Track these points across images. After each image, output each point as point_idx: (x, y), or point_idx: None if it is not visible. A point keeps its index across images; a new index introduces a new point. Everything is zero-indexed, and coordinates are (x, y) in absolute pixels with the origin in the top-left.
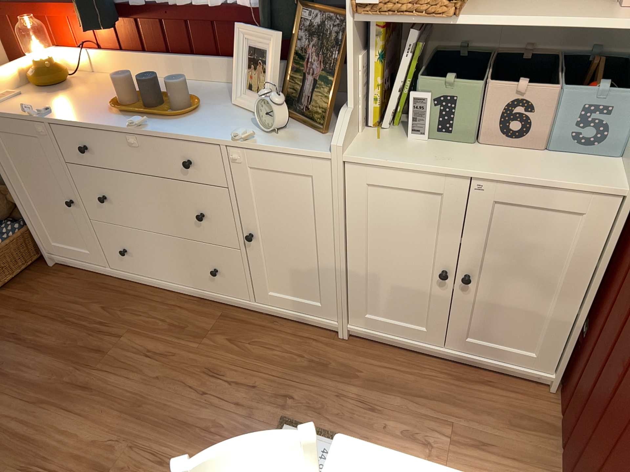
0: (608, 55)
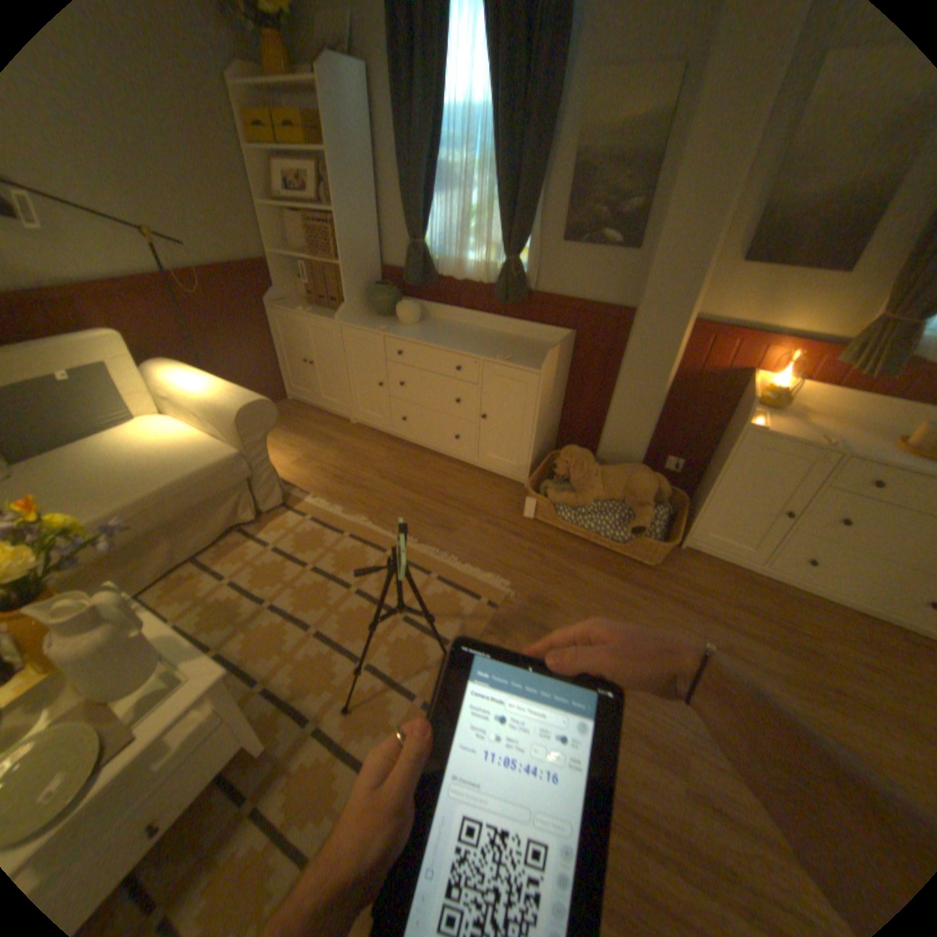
0: None
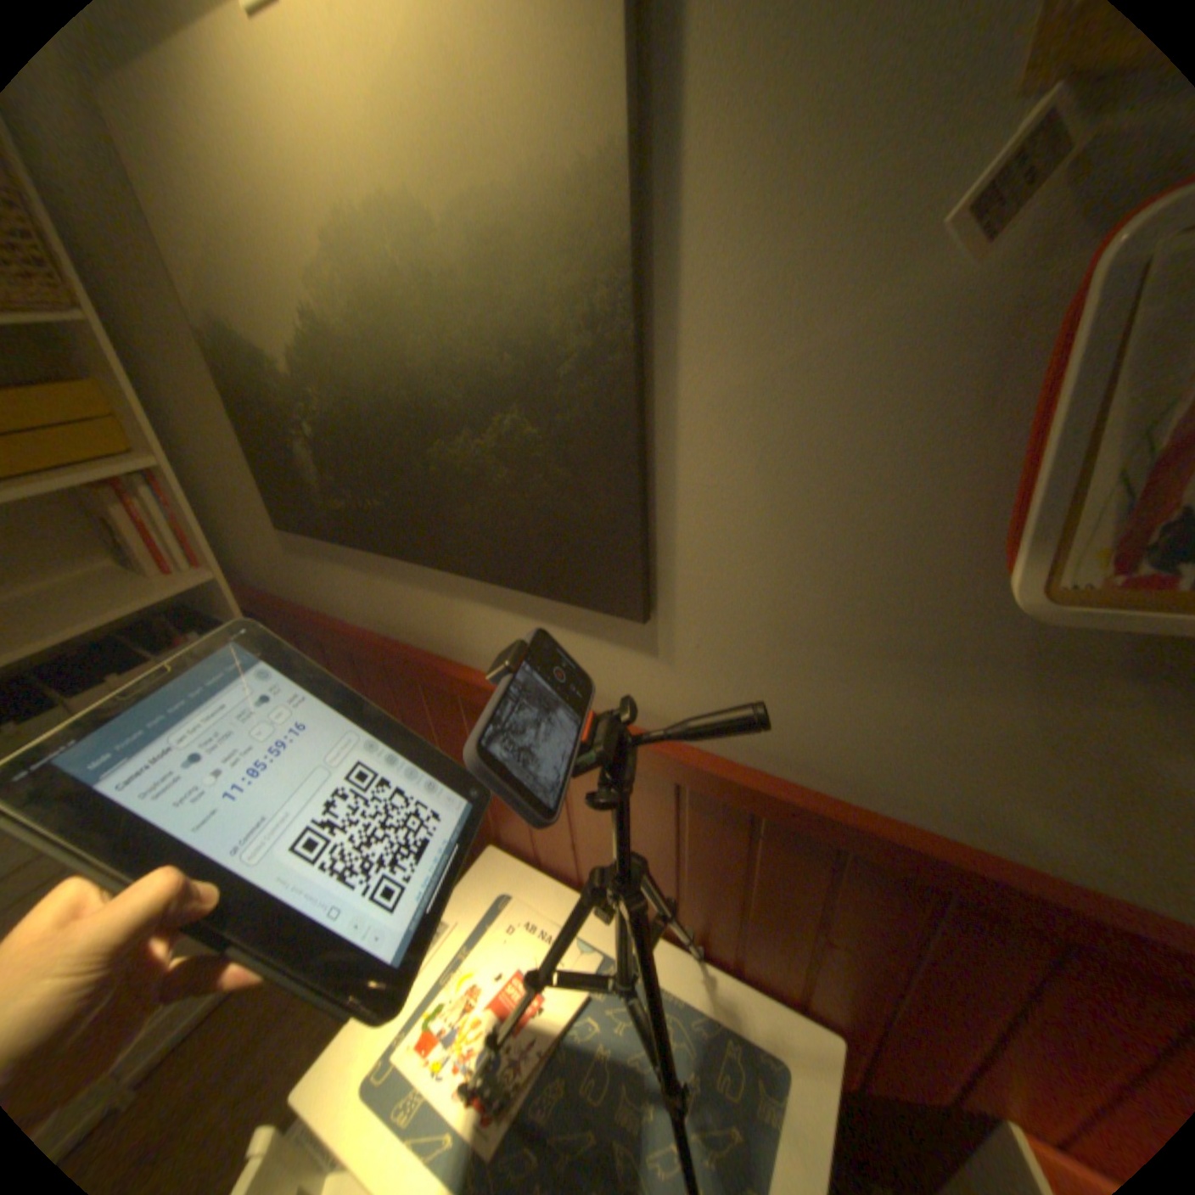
0: (162, 613)
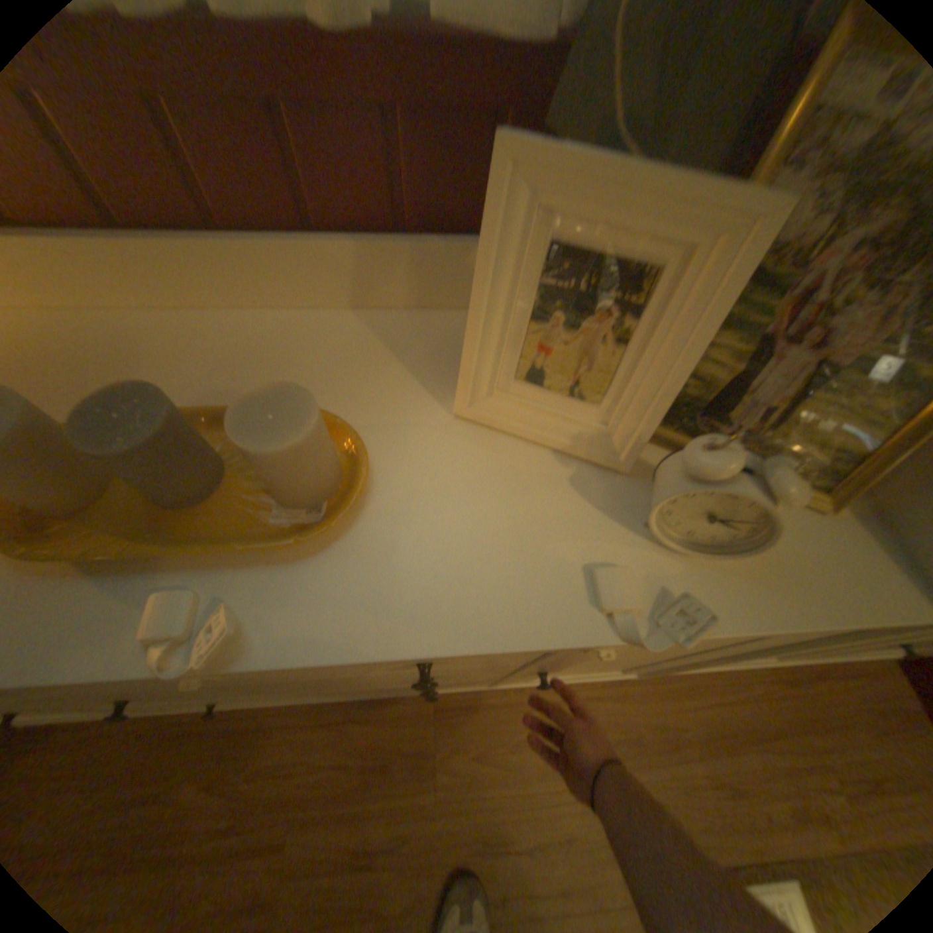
0: None
